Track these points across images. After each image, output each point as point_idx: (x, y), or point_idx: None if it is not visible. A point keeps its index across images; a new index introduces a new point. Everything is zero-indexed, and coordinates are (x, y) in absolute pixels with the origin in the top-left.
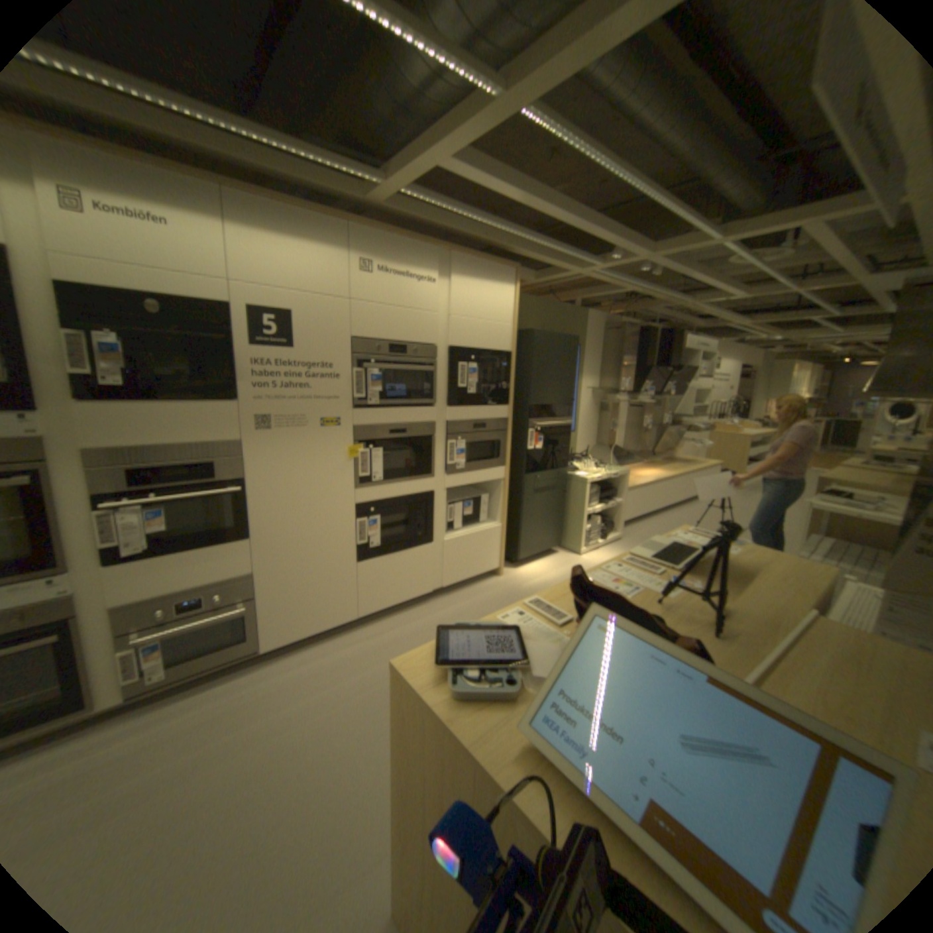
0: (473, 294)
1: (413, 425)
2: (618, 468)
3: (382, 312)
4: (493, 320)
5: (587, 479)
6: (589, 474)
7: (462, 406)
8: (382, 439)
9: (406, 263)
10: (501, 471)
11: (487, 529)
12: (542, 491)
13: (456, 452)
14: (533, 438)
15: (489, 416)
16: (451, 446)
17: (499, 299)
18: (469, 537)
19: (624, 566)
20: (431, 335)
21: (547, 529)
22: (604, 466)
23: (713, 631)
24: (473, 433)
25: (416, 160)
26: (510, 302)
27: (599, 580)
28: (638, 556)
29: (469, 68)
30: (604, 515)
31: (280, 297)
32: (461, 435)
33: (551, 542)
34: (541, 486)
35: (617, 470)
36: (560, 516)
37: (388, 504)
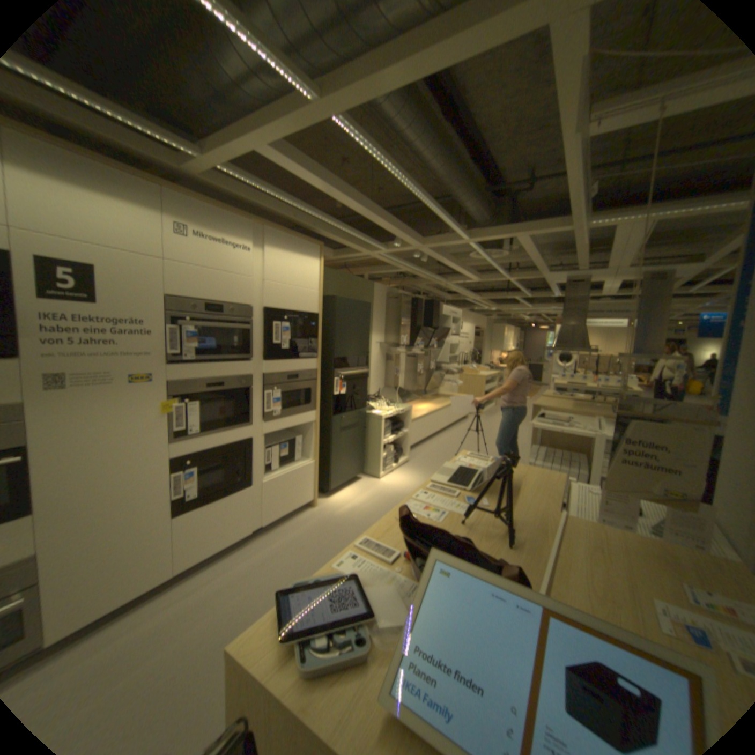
0: (285, 264)
1: (231, 378)
2: (403, 405)
3: (199, 273)
4: (303, 287)
5: (382, 416)
6: (382, 411)
7: (278, 359)
8: (200, 393)
9: (222, 231)
10: (313, 414)
11: (303, 466)
12: (348, 428)
13: (273, 401)
14: (339, 385)
15: (302, 368)
16: (269, 395)
17: (308, 270)
18: (286, 476)
19: (427, 492)
20: (248, 296)
21: (352, 460)
22: (393, 404)
23: (506, 542)
24: (288, 383)
25: (235, 142)
26: (316, 272)
27: (411, 508)
28: (435, 481)
29: (290, 70)
30: (396, 444)
31: (81, 250)
32: (277, 385)
33: (356, 471)
34: (346, 424)
35: (403, 407)
36: (362, 448)
37: (206, 455)
